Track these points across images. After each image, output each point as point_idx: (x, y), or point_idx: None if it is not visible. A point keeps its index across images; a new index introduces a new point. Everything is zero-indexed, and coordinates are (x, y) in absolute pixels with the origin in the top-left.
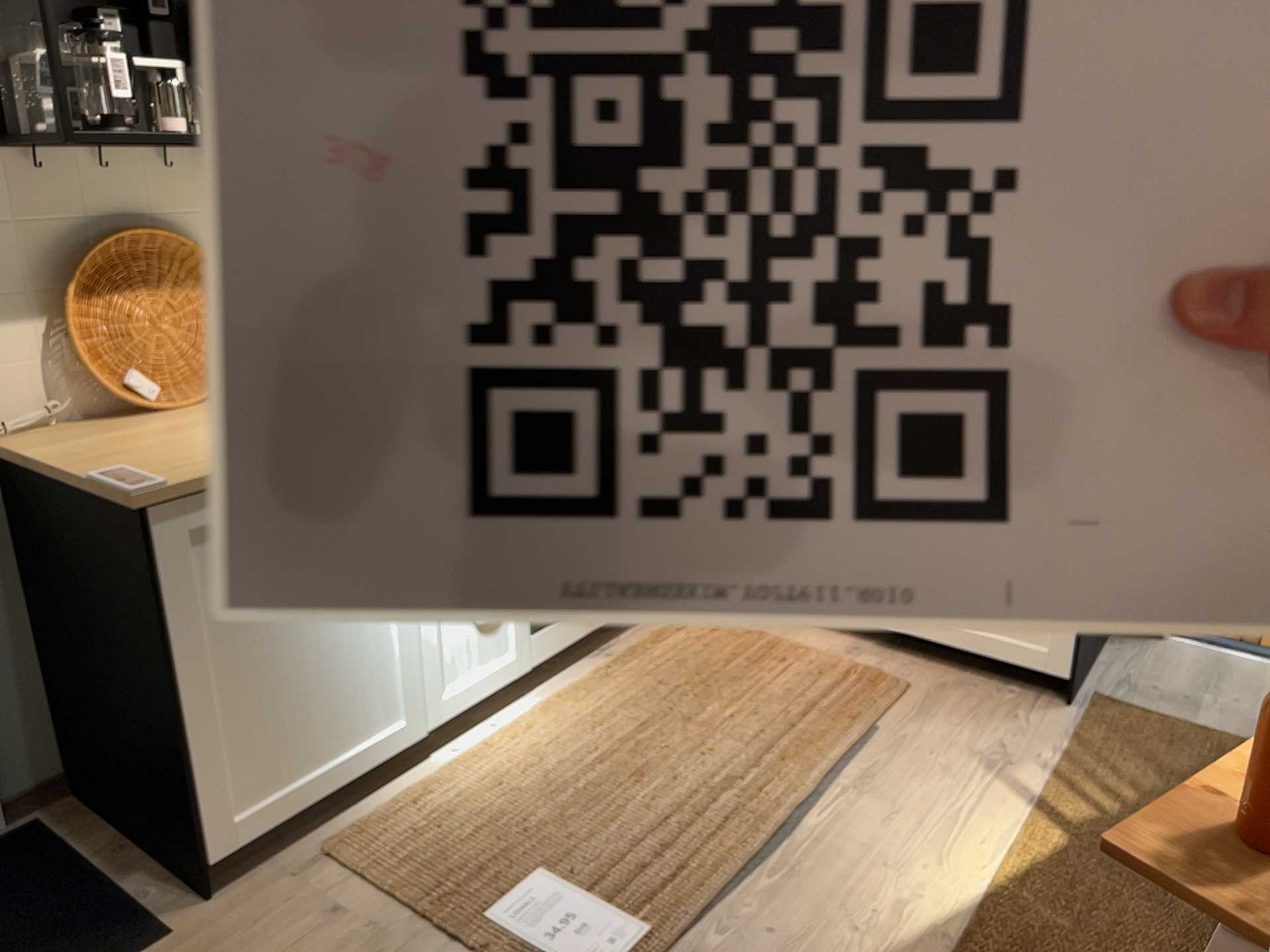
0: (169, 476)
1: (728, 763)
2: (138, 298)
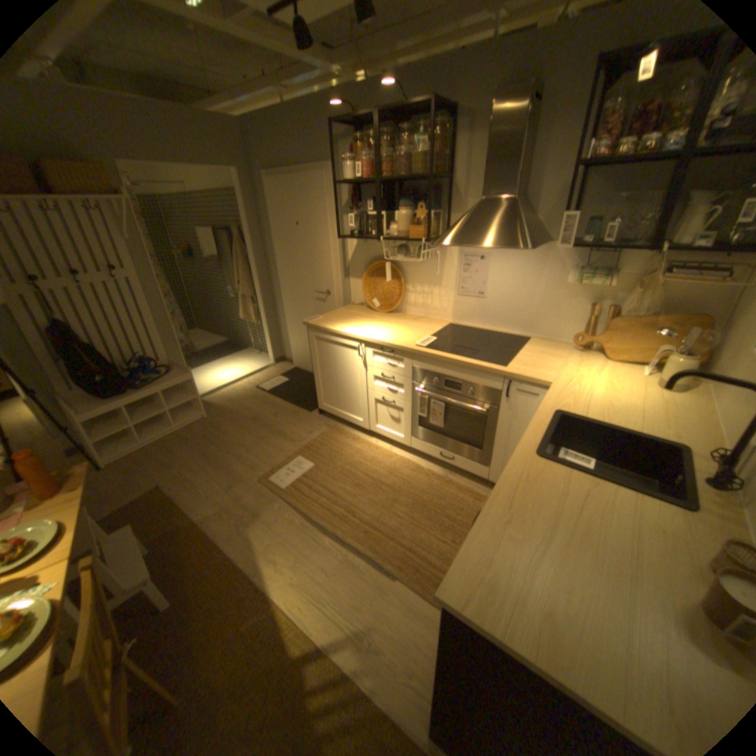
0: (315, 322)
1: (363, 512)
2: (380, 279)
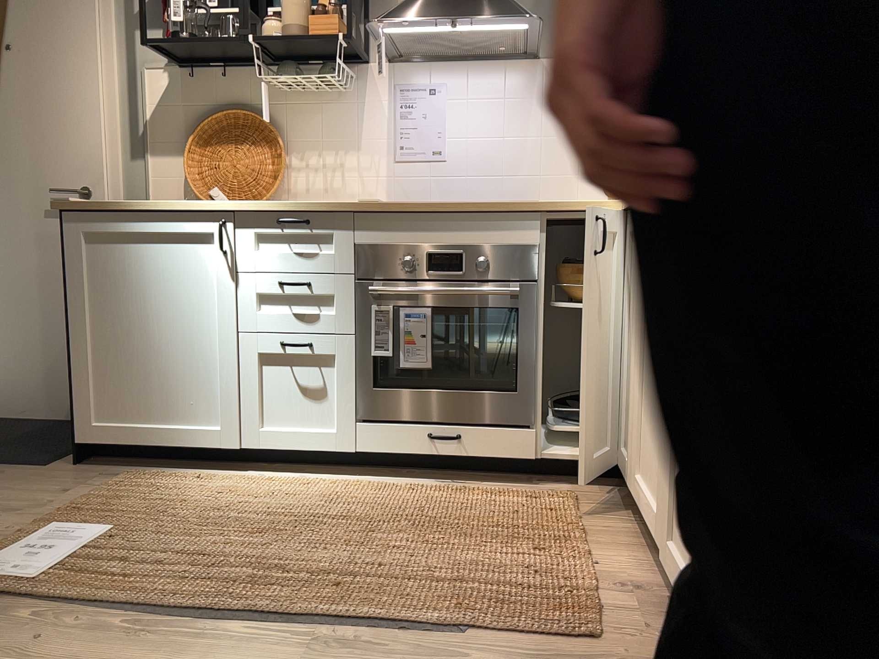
0: (86, 202)
1: (311, 565)
2: (228, 148)
